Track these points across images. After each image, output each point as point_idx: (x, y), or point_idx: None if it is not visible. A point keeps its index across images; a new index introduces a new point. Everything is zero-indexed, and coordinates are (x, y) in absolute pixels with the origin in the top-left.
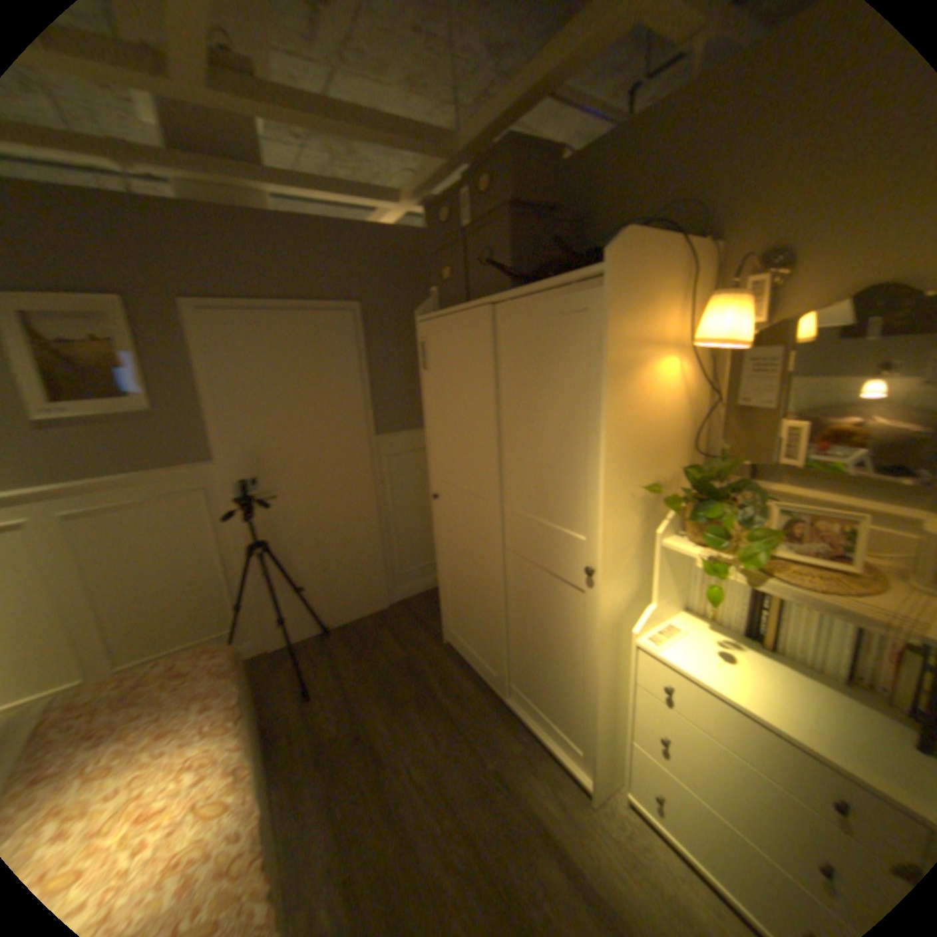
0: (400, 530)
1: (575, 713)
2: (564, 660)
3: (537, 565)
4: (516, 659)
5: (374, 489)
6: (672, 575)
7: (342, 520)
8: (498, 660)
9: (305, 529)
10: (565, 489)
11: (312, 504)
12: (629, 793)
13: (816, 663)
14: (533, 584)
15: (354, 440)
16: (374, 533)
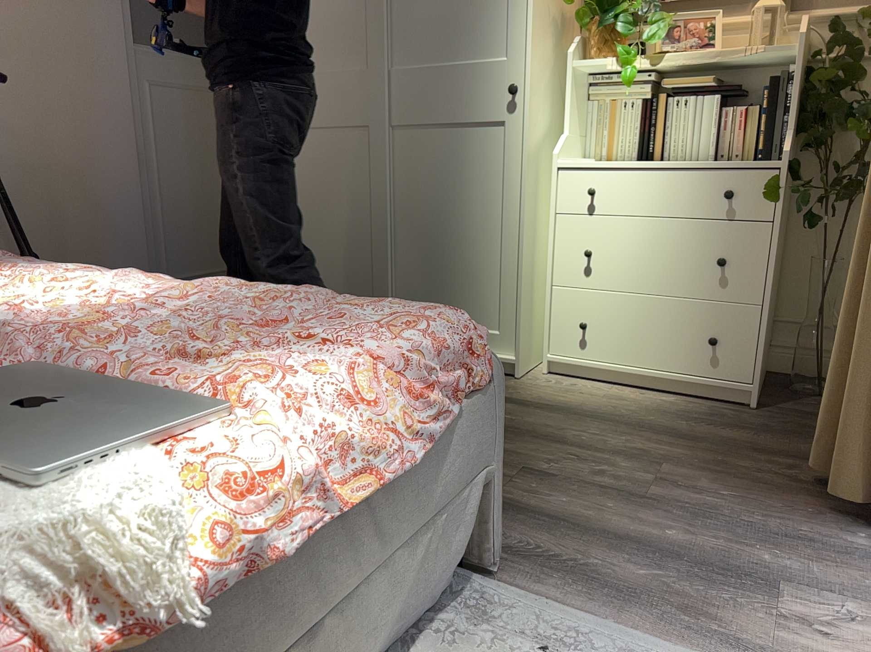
0: (172, 207)
1: (491, 283)
2: (477, 225)
3: (441, 123)
4: (405, 274)
5: (137, 129)
6: (577, 109)
7: (92, 164)
8: (380, 286)
9: (36, 165)
10: (482, 10)
11: (48, 124)
12: (549, 352)
13: (693, 153)
14: (434, 152)
15: (111, 39)
16: (140, 199)
